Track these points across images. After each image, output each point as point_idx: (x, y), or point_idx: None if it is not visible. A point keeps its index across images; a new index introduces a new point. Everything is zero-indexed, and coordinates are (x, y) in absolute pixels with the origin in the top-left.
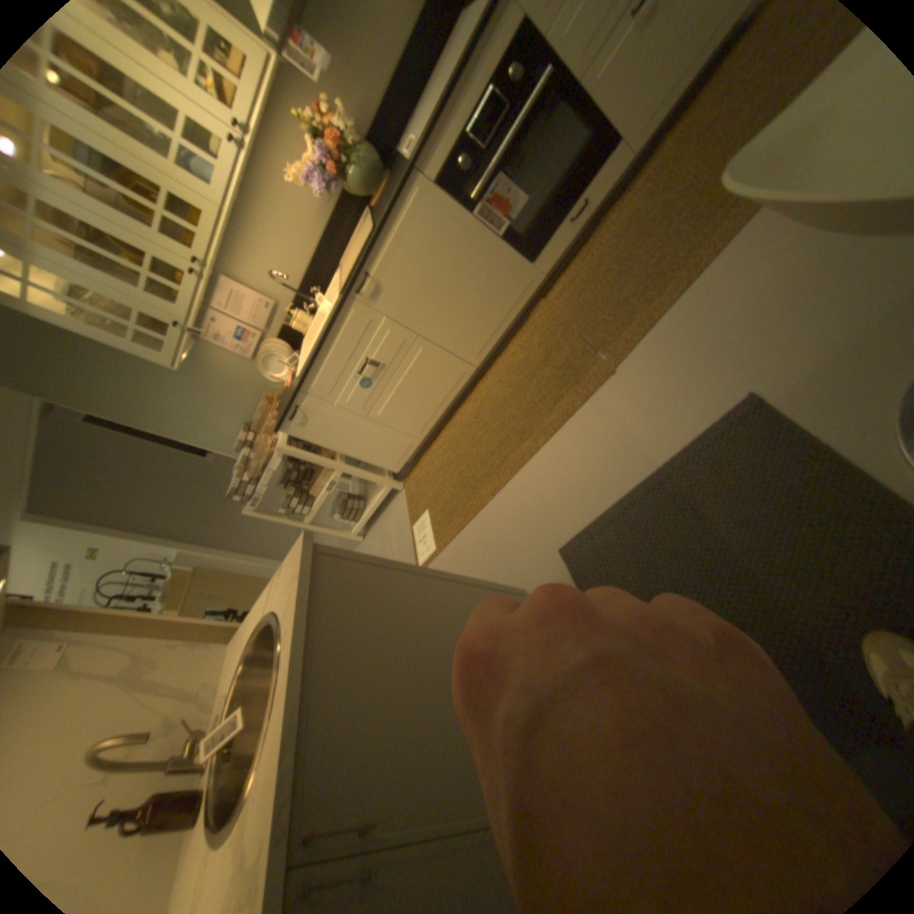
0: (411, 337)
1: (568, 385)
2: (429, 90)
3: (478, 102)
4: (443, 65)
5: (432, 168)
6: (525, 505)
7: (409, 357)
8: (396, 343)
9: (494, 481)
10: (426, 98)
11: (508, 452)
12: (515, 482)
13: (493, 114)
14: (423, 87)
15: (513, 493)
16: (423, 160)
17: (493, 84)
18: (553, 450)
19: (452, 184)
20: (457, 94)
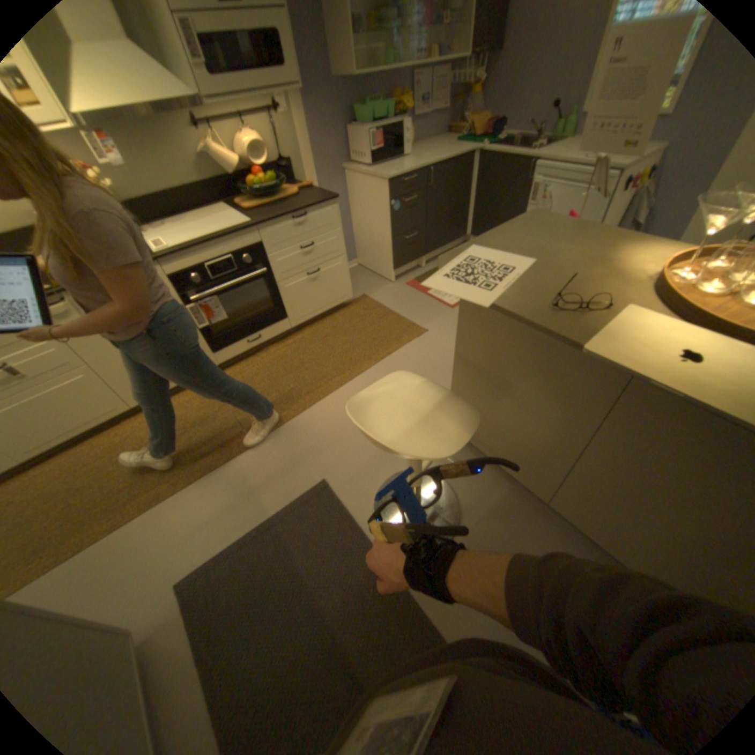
0: (76, 364)
1: (214, 448)
2: (181, 219)
3: (219, 257)
4: (198, 216)
5: (170, 269)
6: (145, 544)
7: (61, 380)
8: (54, 364)
9: (114, 519)
10: (177, 222)
11: (140, 492)
12: (140, 522)
13: (225, 268)
14: (177, 214)
15: (134, 532)
16: (165, 261)
17: (231, 255)
18: (188, 496)
19: (179, 285)
20: (208, 246)
